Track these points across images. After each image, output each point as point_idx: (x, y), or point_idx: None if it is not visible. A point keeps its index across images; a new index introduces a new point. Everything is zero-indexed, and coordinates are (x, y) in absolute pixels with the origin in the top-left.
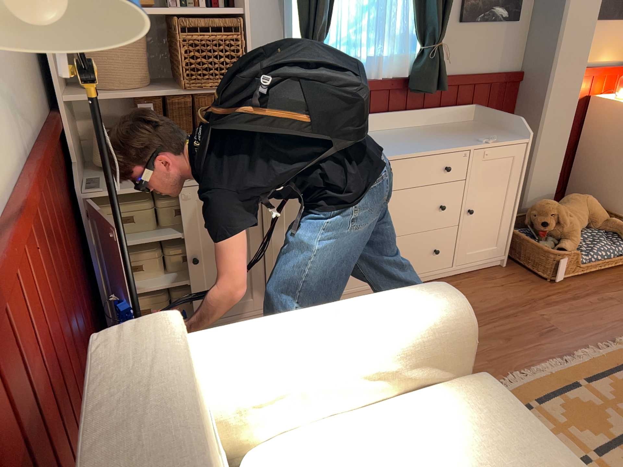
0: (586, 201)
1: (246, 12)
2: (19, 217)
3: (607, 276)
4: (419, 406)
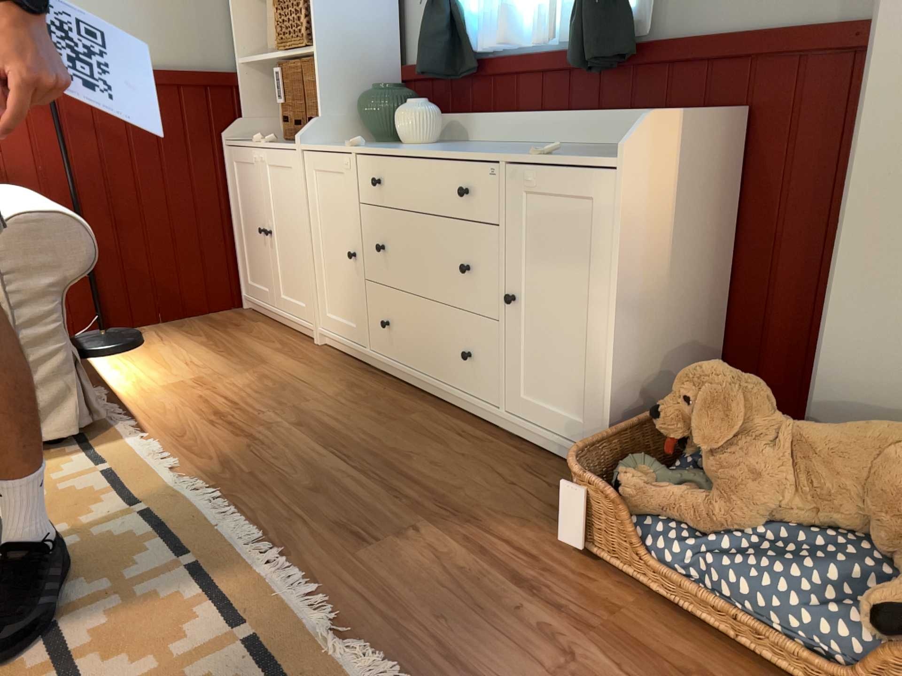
0: (897, 445)
1: None
2: None
3: (723, 667)
4: None
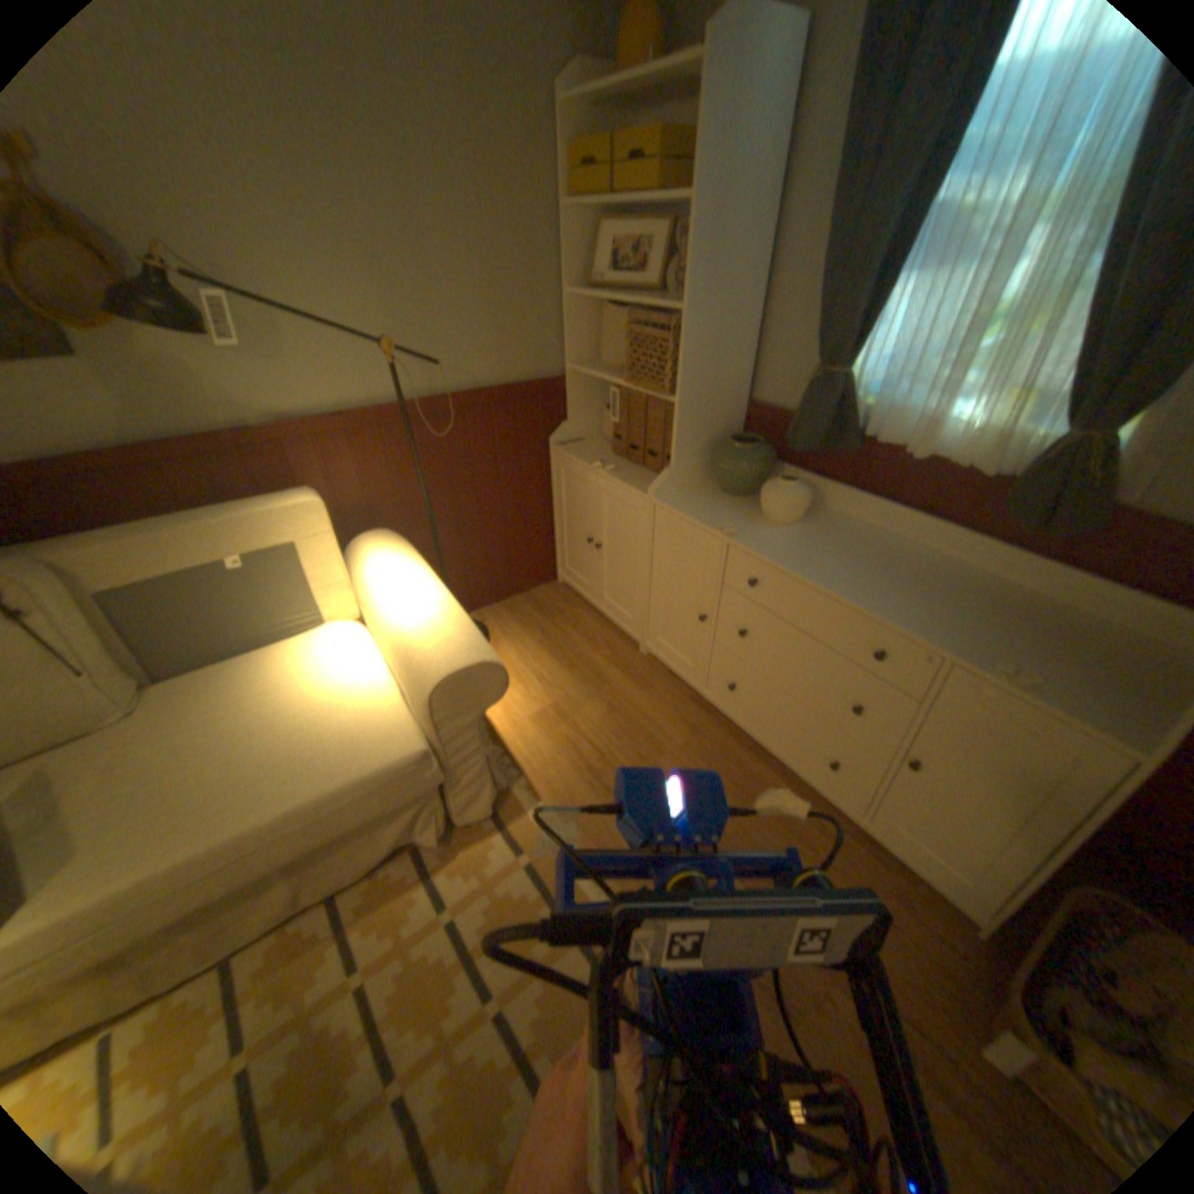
0: None
1: (688, 308)
2: (351, 420)
3: None
4: (382, 700)
